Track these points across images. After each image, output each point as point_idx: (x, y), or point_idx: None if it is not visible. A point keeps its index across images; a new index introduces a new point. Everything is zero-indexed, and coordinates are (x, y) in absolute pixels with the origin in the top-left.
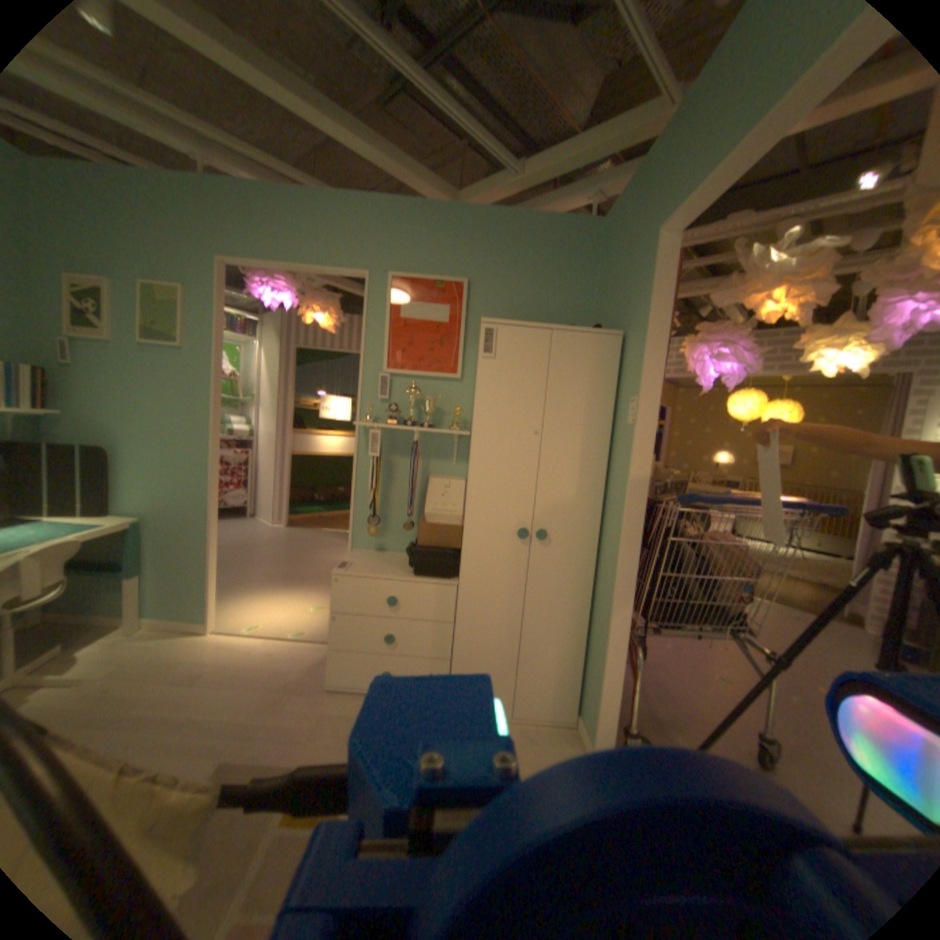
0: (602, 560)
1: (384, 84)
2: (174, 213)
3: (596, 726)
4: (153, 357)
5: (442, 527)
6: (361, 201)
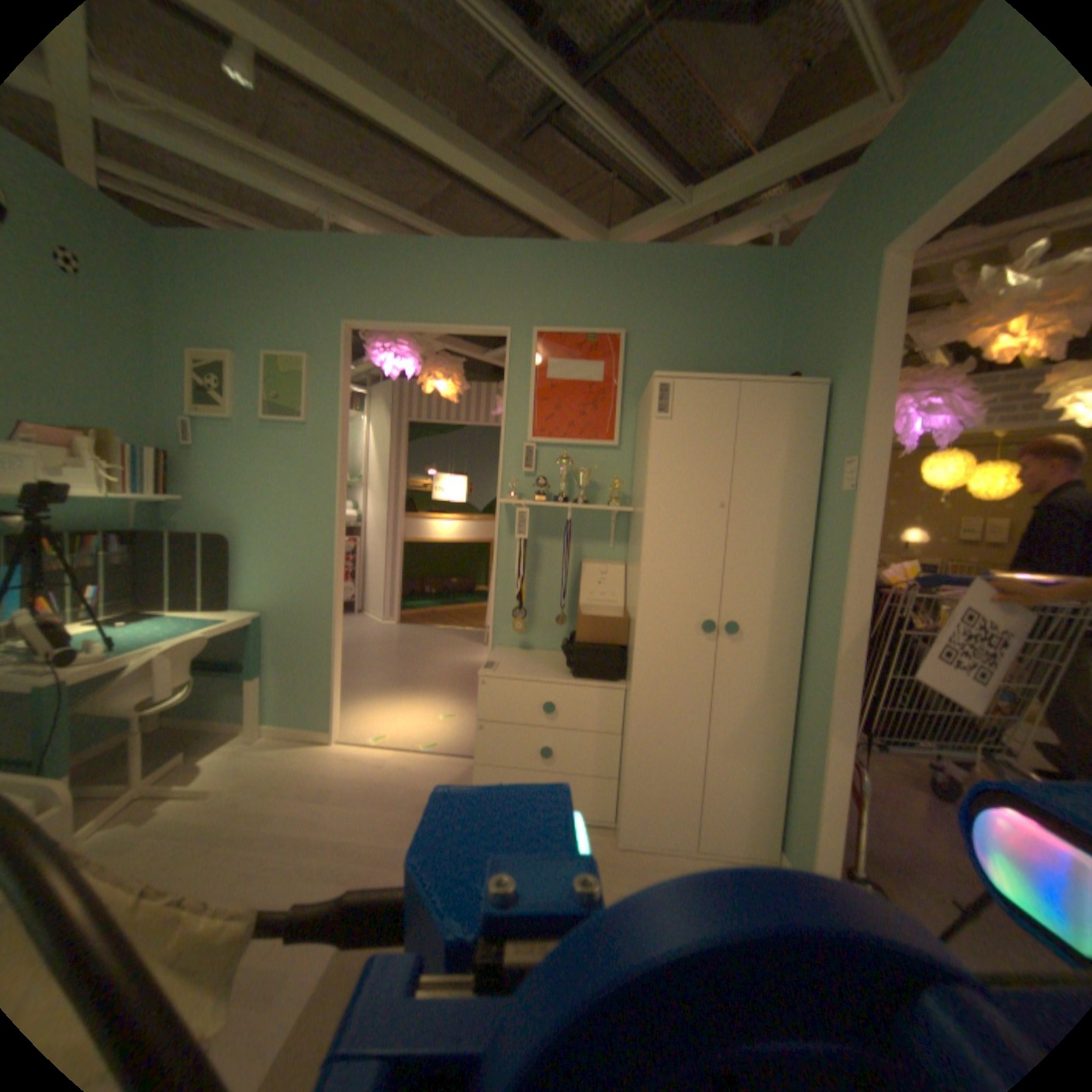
0: (811, 659)
1: (524, 117)
2: (299, 276)
3: (813, 866)
4: (276, 434)
5: (606, 620)
6: (501, 248)
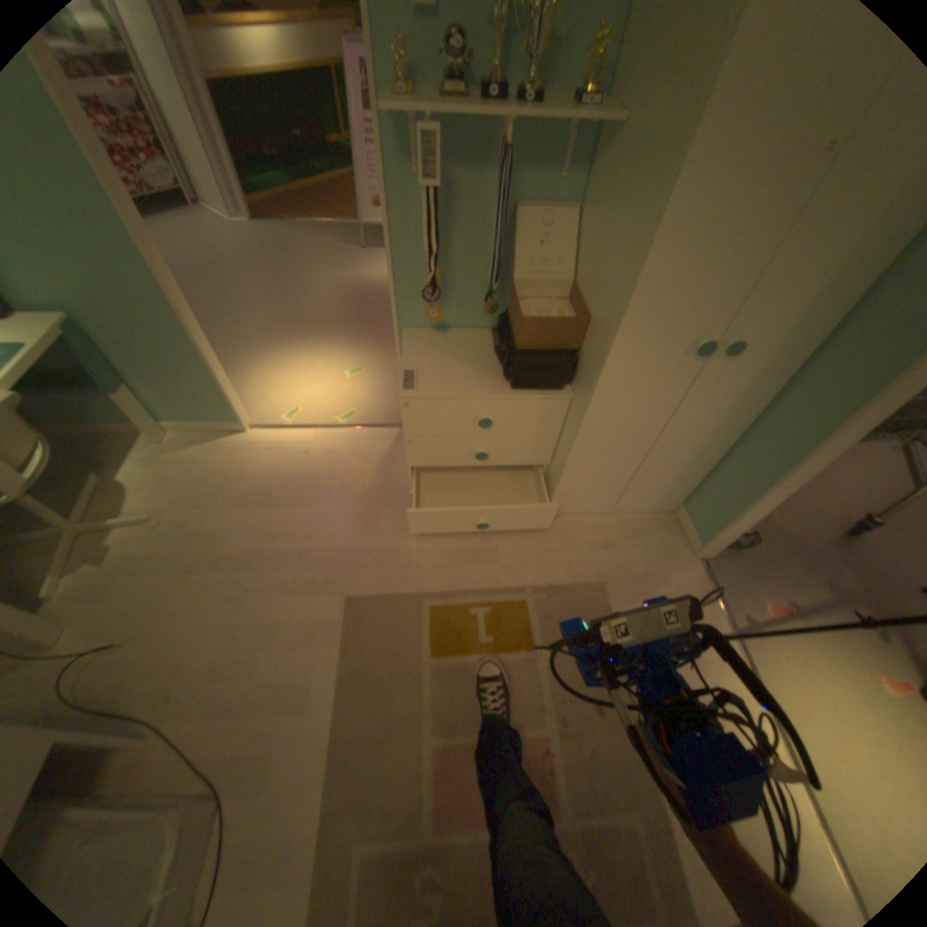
0: (811, 374)
1: None
2: None
3: (714, 529)
4: None
5: (560, 320)
6: None
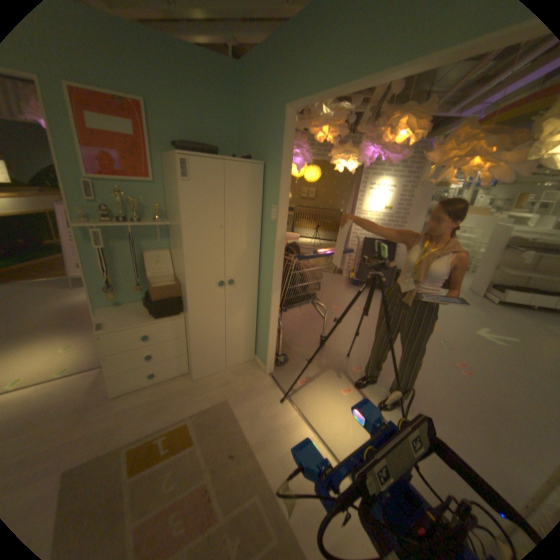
0: (261, 286)
1: None
2: None
3: (265, 357)
4: None
5: (167, 286)
6: None
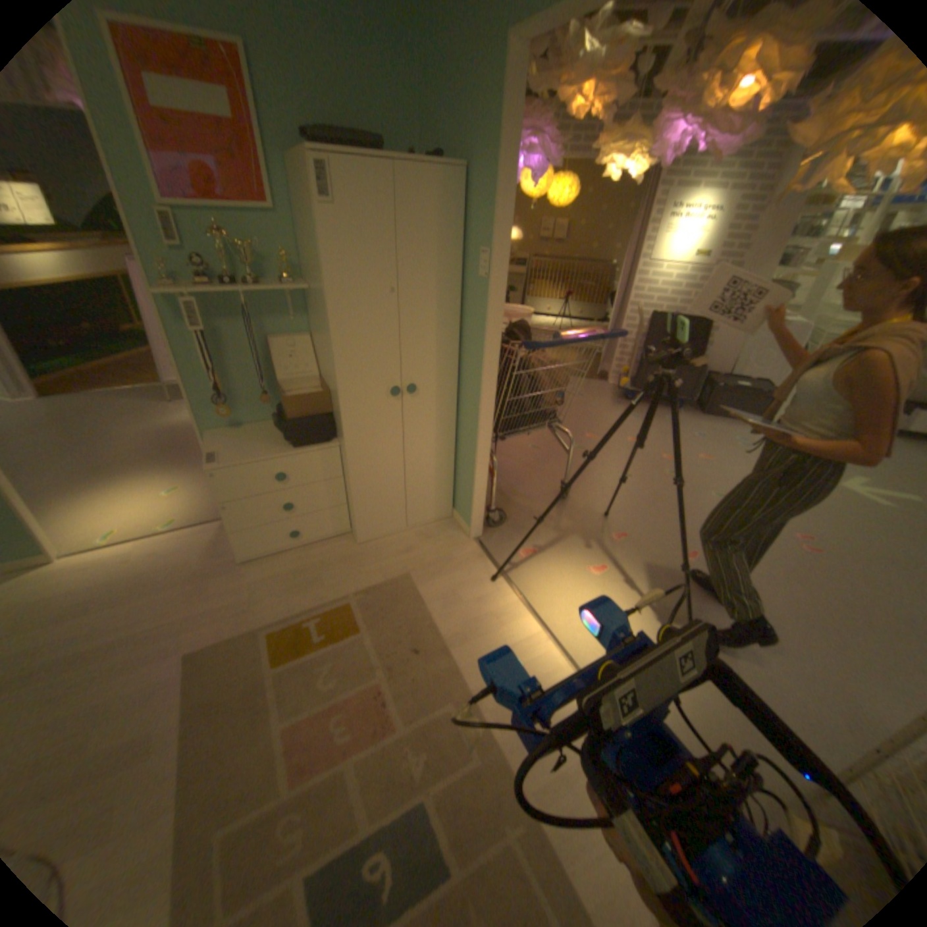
0: (462, 398)
1: None
2: None
3: (469, 513)
4: None
5: (310, 396)
6: None
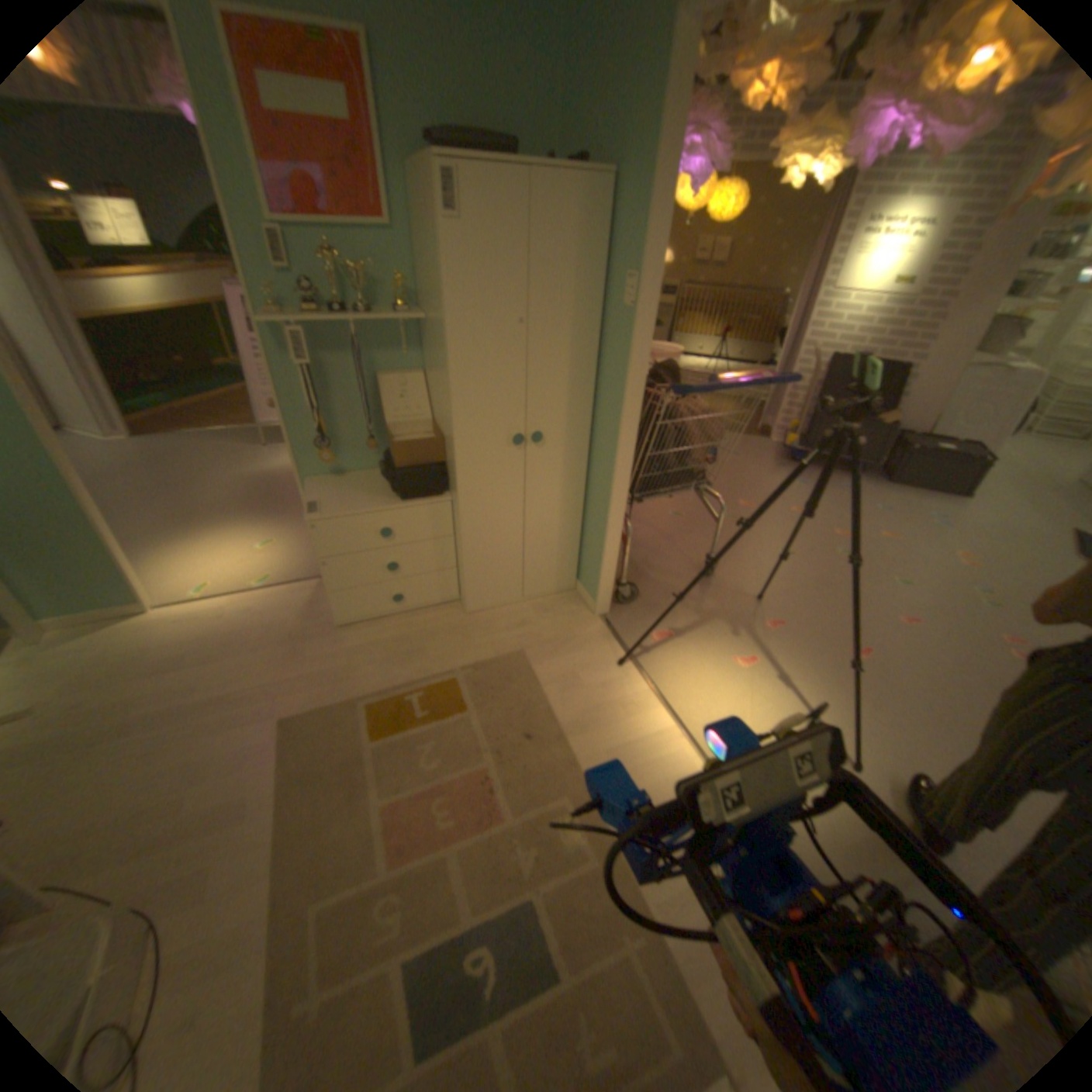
0: (595, 450)
1: None
2: None
3: (596, 586)
4: None
5: (423, 443)
6: None
